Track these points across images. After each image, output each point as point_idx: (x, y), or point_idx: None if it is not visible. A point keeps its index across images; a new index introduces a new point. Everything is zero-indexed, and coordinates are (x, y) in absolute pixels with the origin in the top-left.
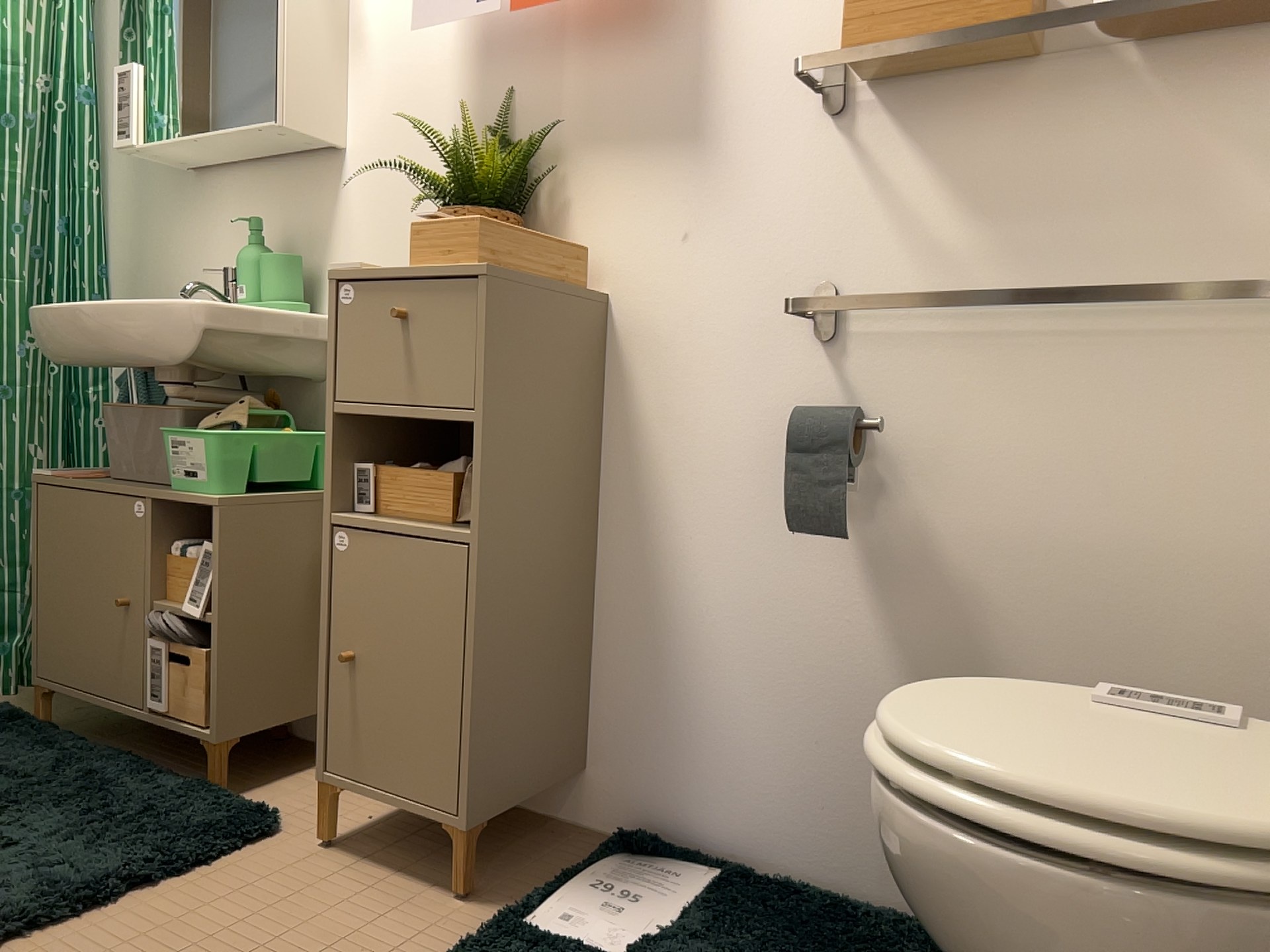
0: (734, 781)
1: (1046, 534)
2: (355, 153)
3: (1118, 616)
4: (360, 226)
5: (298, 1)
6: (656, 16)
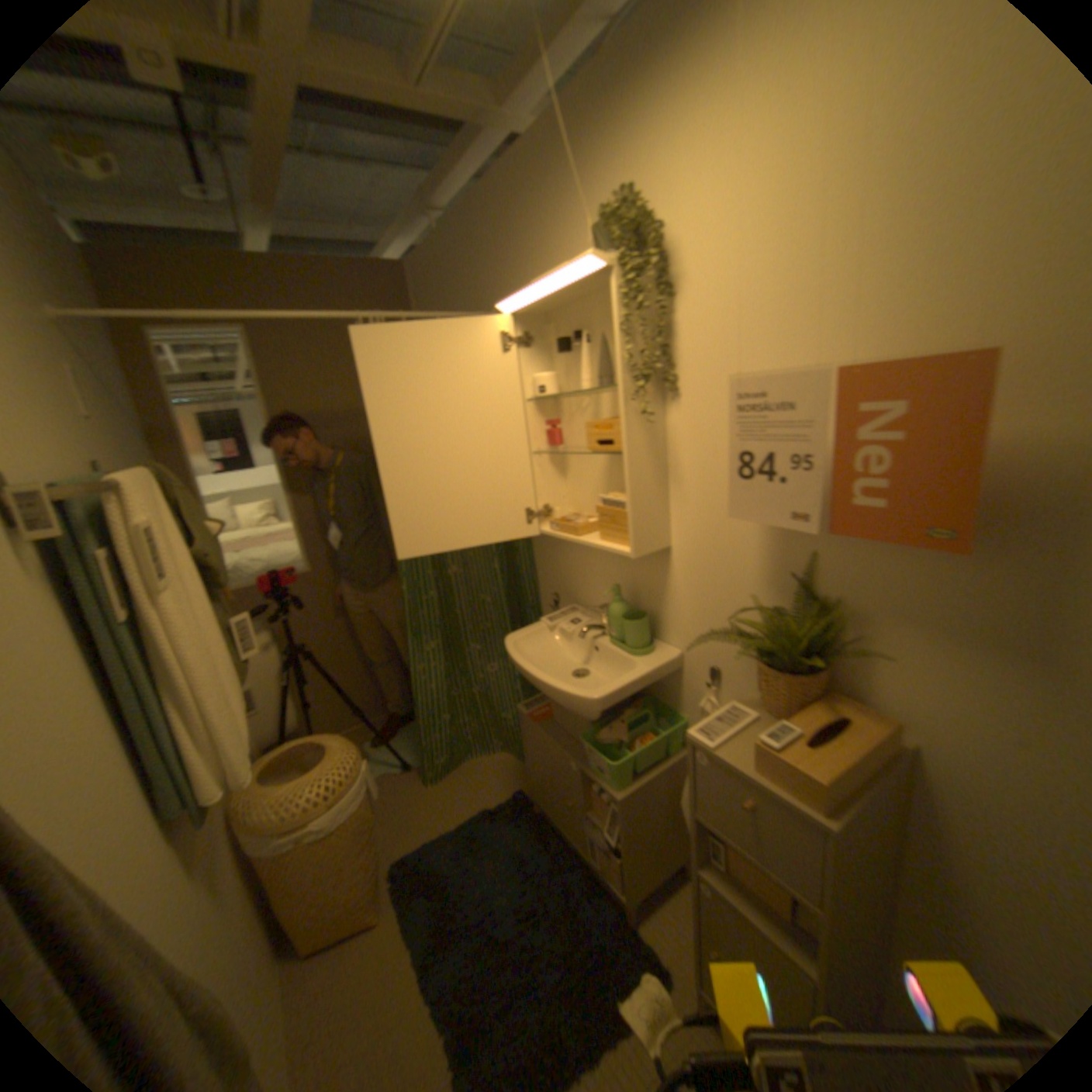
0: None
1: None
2: (673, 547)
3: None
4: (681, 596)
5: (629, 470)
6: (1002, 532)
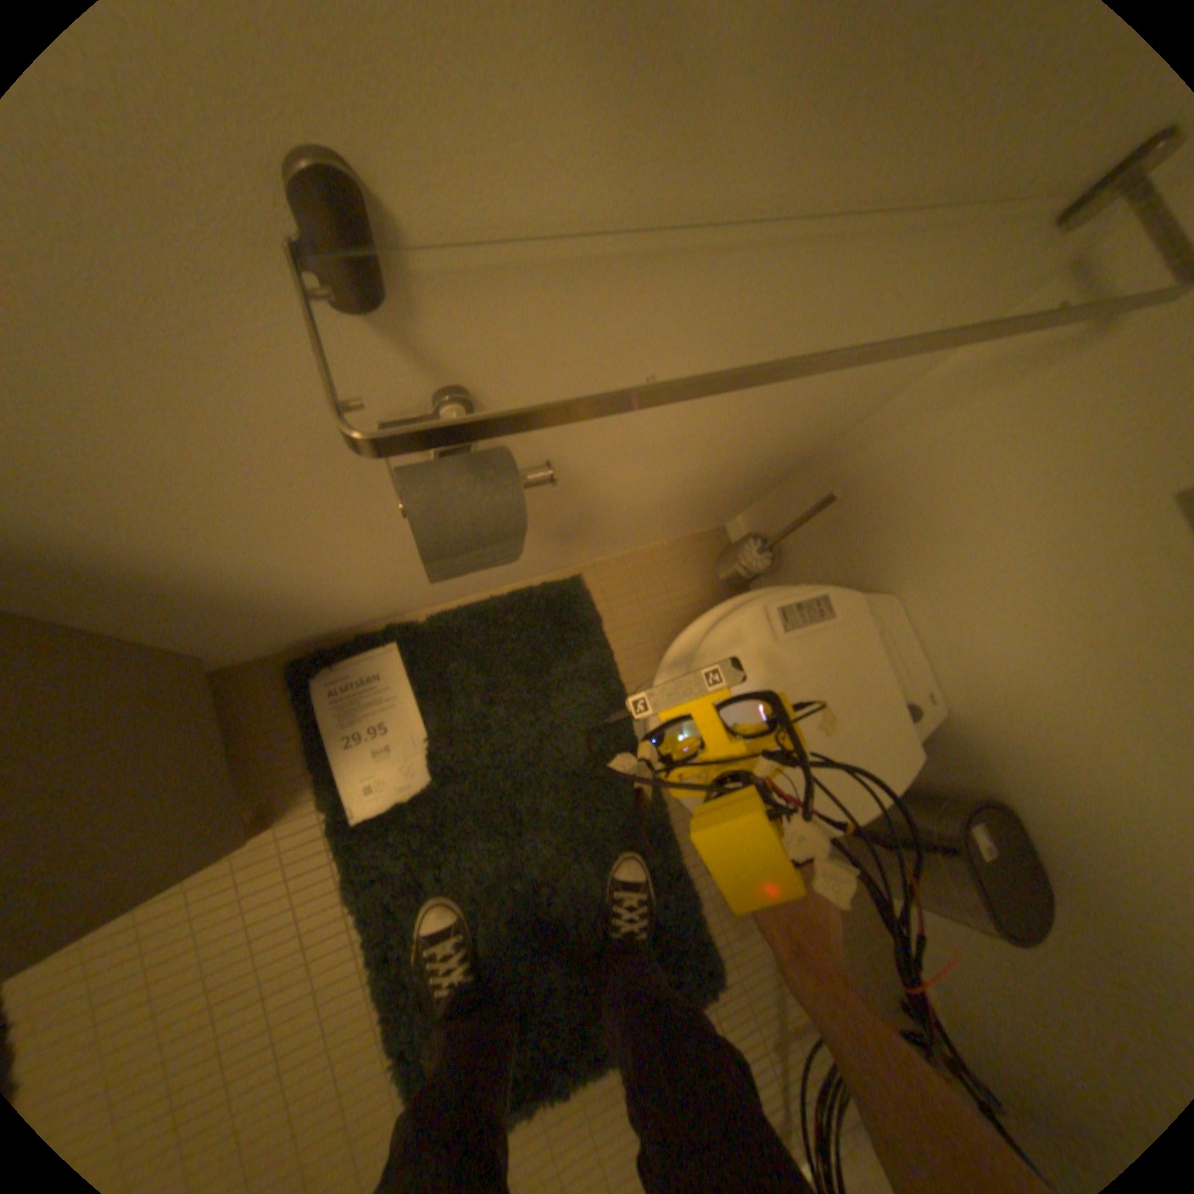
0: (371, 609)
1: (679, 431)
2: None
3: (707, 455)
4: None
5: None
6: None
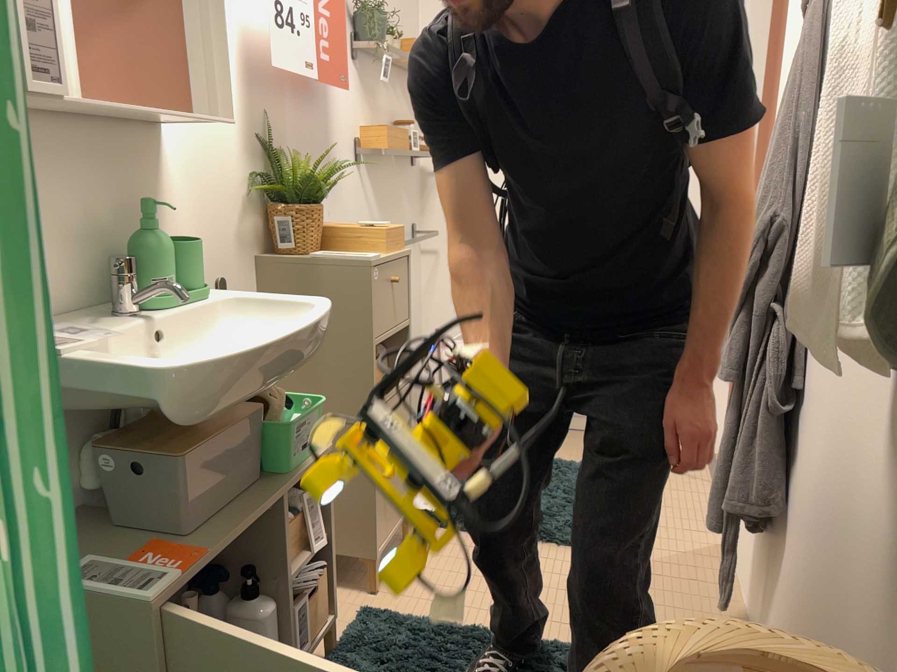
0: None
1: None
2: (167, 126)
3: None
4: (181, 199)
5: None
6: (315, 91)
